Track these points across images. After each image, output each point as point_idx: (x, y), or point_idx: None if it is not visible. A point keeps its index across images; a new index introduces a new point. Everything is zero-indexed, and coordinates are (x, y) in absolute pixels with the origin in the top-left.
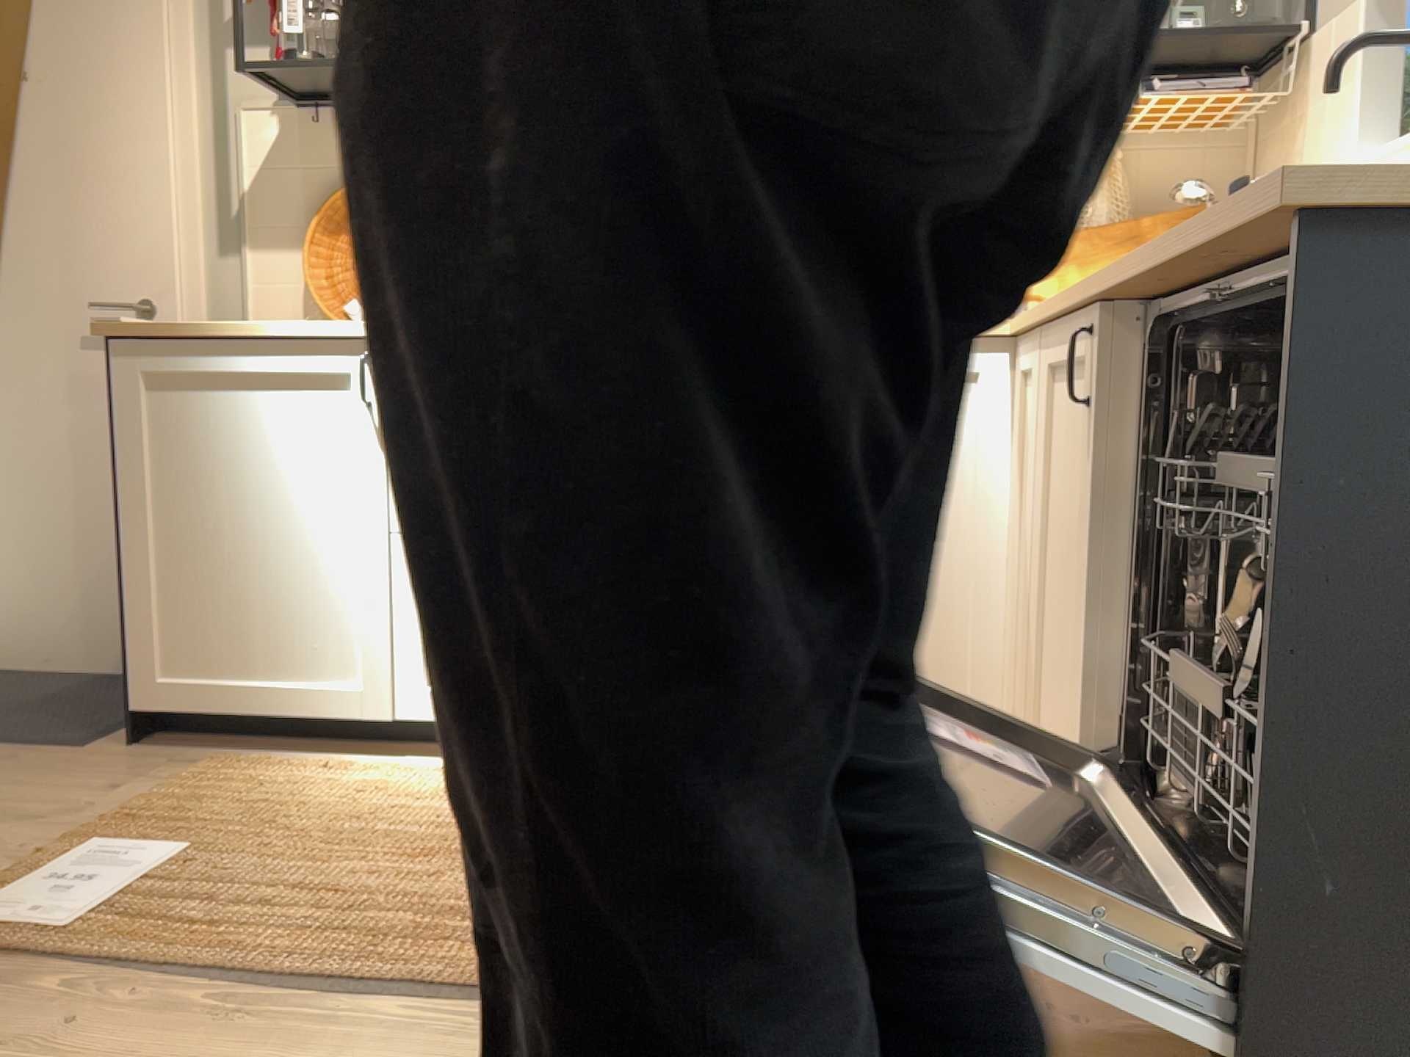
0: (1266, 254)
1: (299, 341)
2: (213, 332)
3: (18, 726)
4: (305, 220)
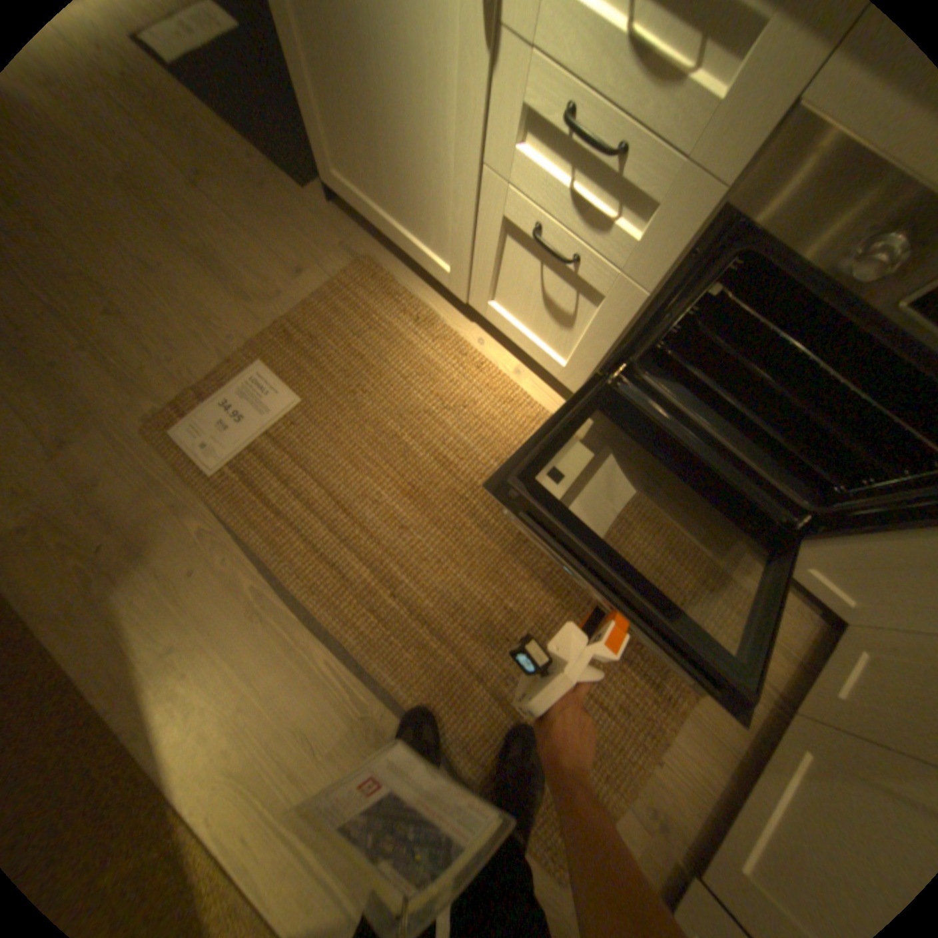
0: None
1: None
2: None
3: (279, 126)
4: None
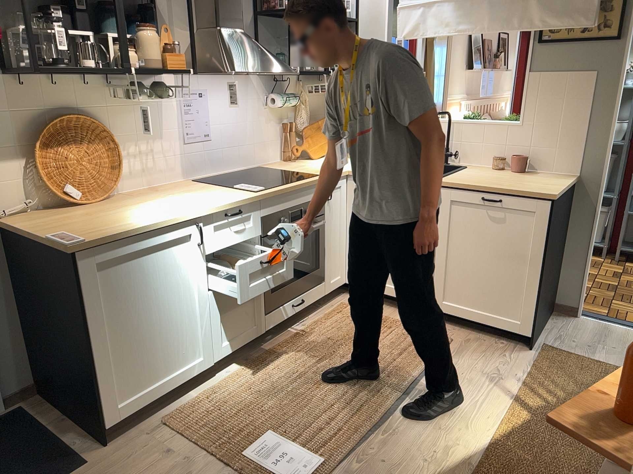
0: (533, 198)
1: (171, 226)
2: (134, 232)
3: None
4: (19, 142)
